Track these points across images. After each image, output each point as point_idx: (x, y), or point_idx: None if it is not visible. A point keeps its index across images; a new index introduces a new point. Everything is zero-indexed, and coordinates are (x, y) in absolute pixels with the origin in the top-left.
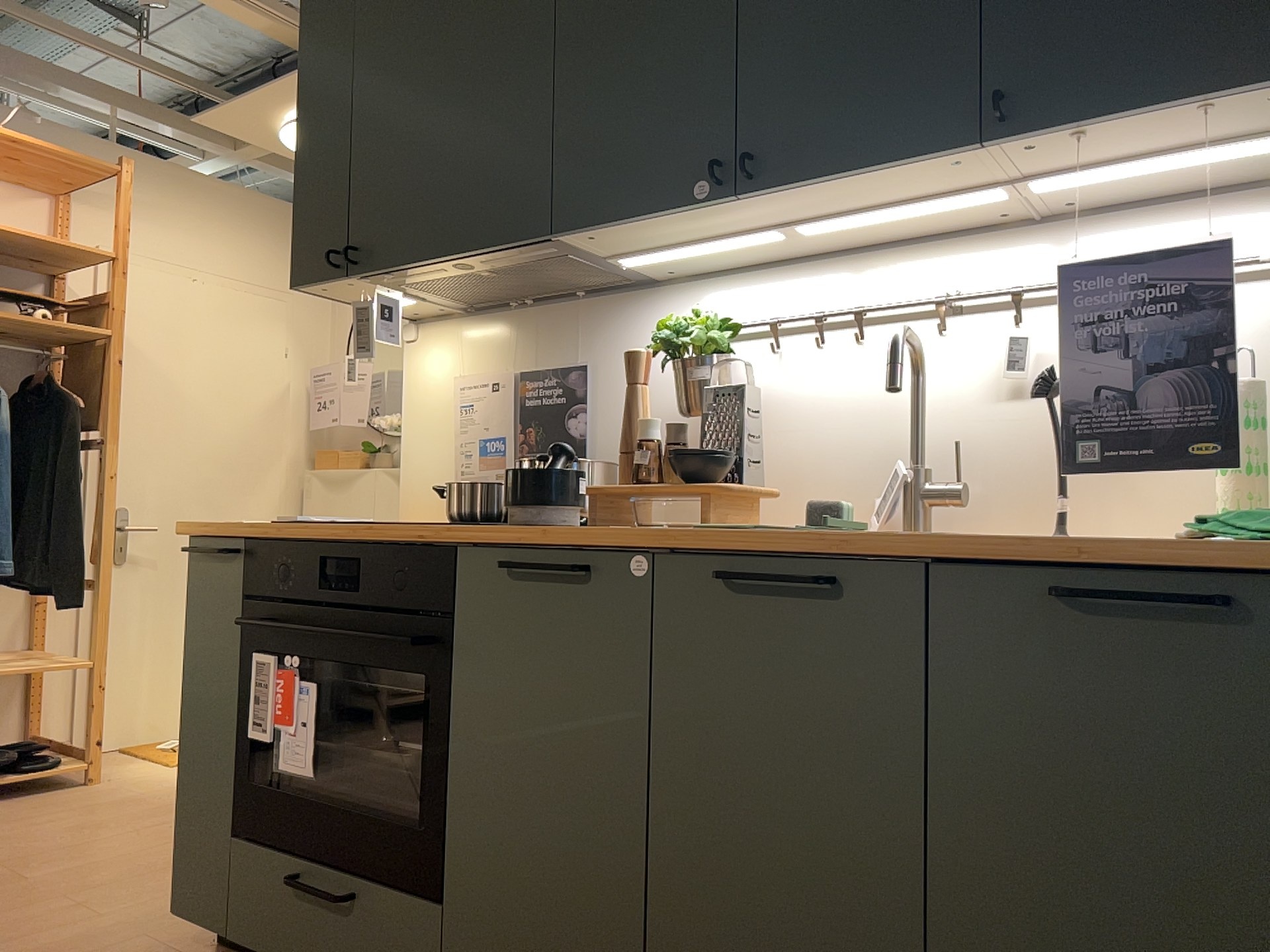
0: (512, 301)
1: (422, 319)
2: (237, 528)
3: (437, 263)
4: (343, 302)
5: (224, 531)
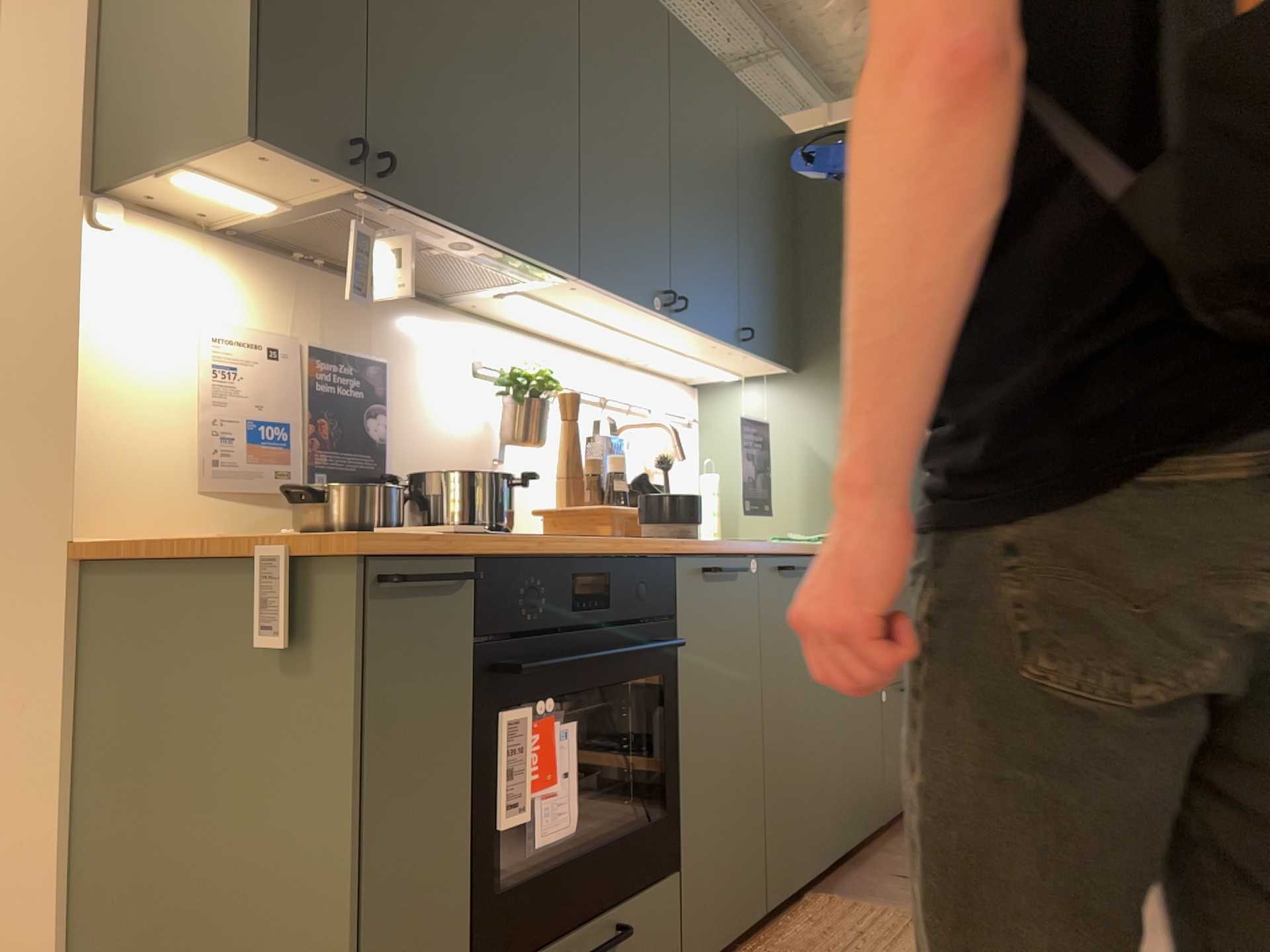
0: (303, 253)
1: (120, 200)
2: (478, 544)
3: (464, 234)
4: (191, 162)
5: (450, 548)
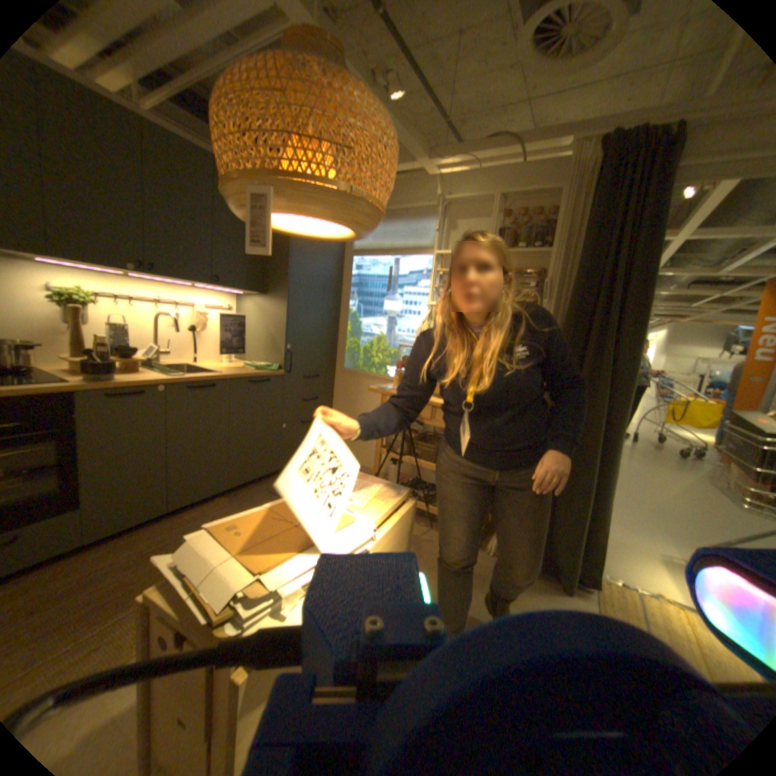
0: None
1: None
2: None
3: None
4: None
5: None
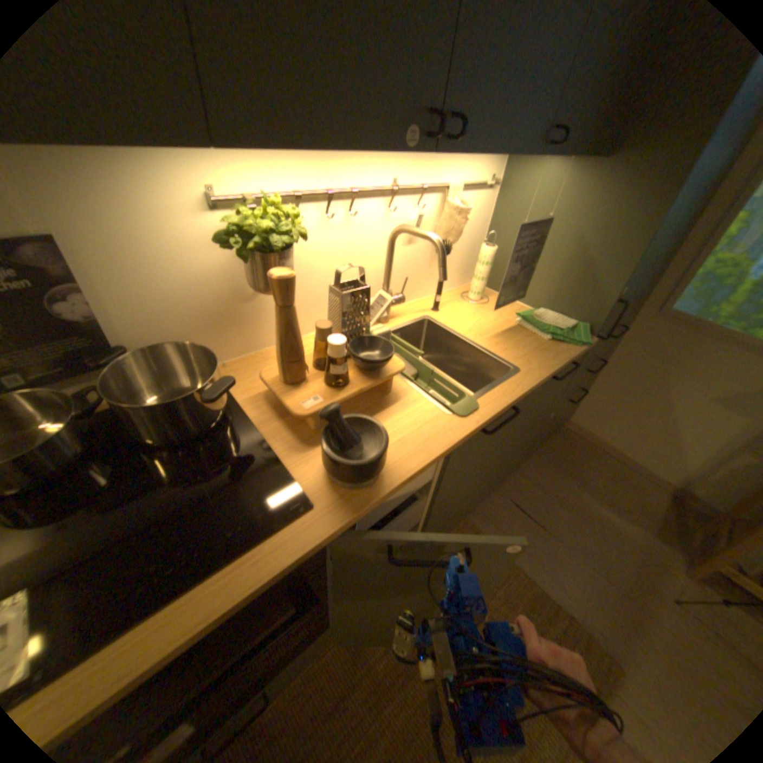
0: None
1: None
2: None
3: None
4: None
5: None
